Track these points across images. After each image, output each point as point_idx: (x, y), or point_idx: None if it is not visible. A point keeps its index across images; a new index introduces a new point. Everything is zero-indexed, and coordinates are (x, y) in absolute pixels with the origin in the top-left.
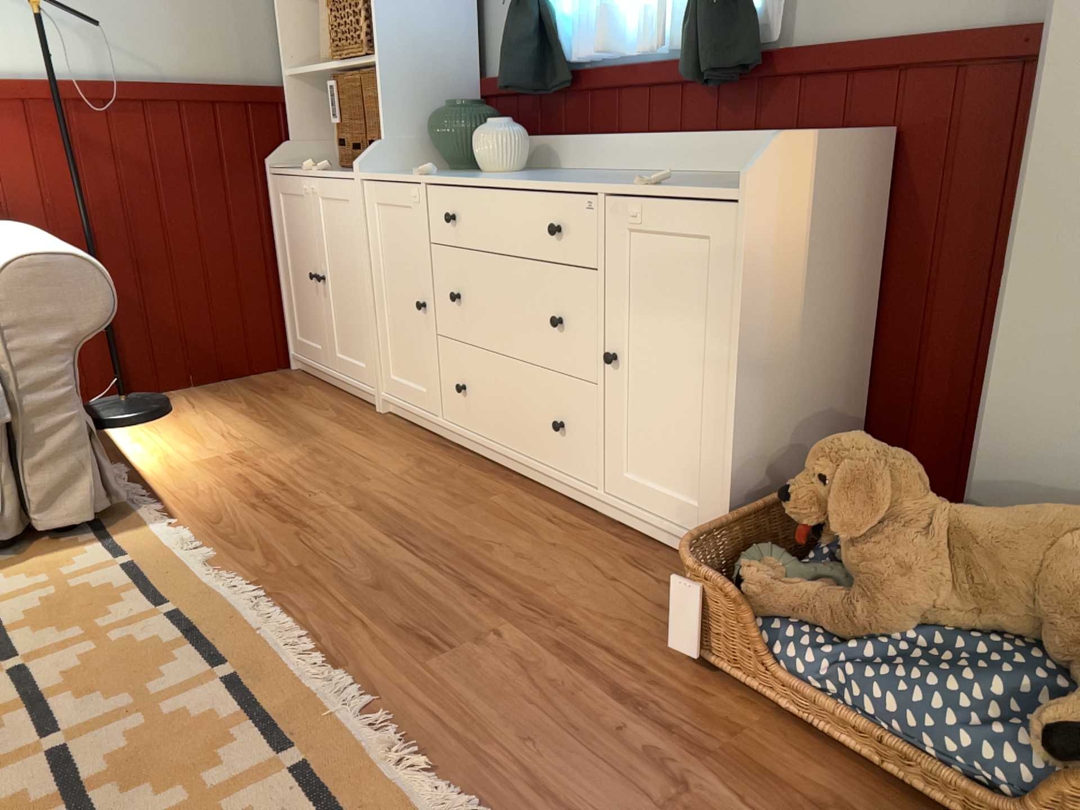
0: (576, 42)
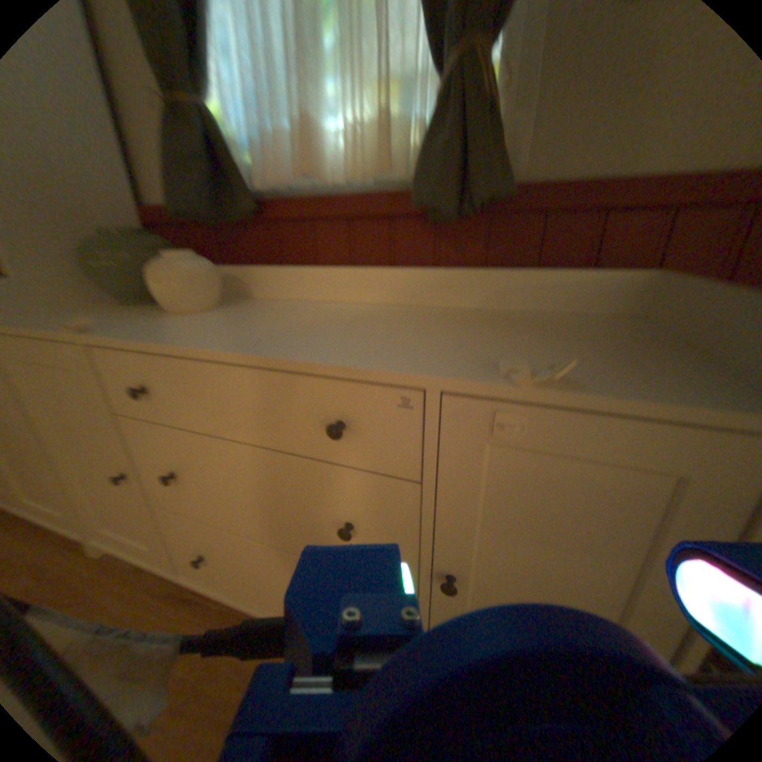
0: (258, 167)
